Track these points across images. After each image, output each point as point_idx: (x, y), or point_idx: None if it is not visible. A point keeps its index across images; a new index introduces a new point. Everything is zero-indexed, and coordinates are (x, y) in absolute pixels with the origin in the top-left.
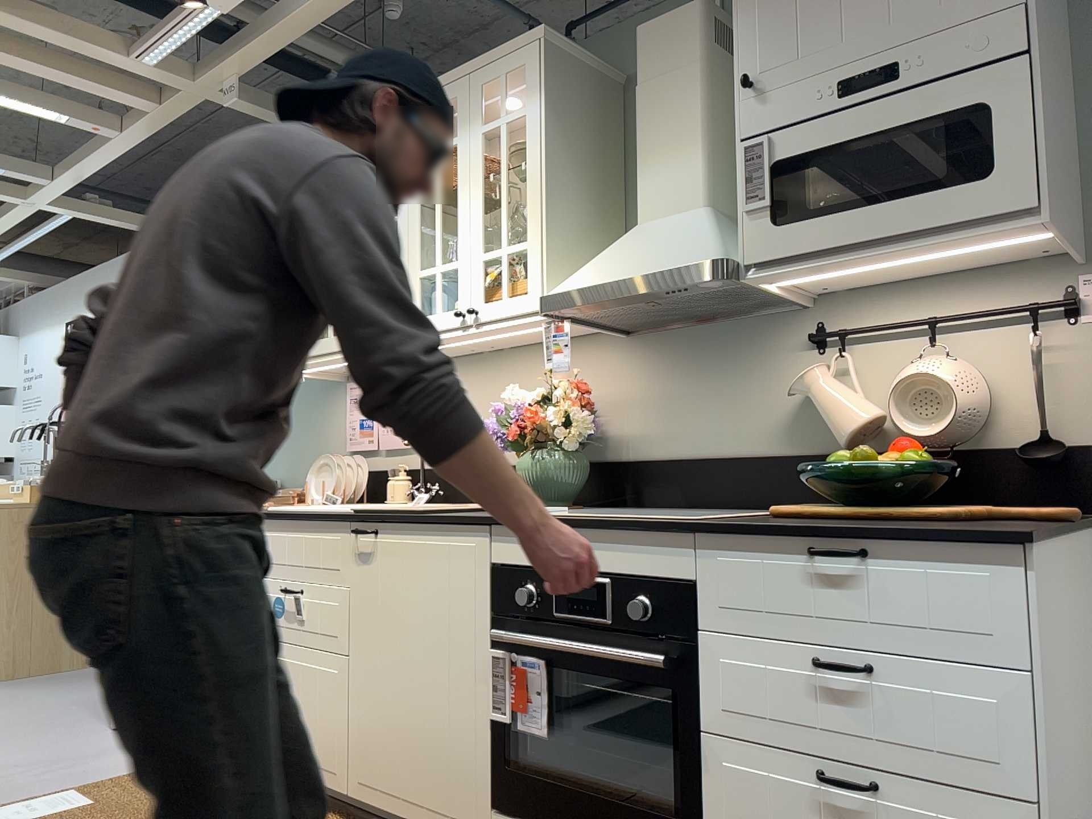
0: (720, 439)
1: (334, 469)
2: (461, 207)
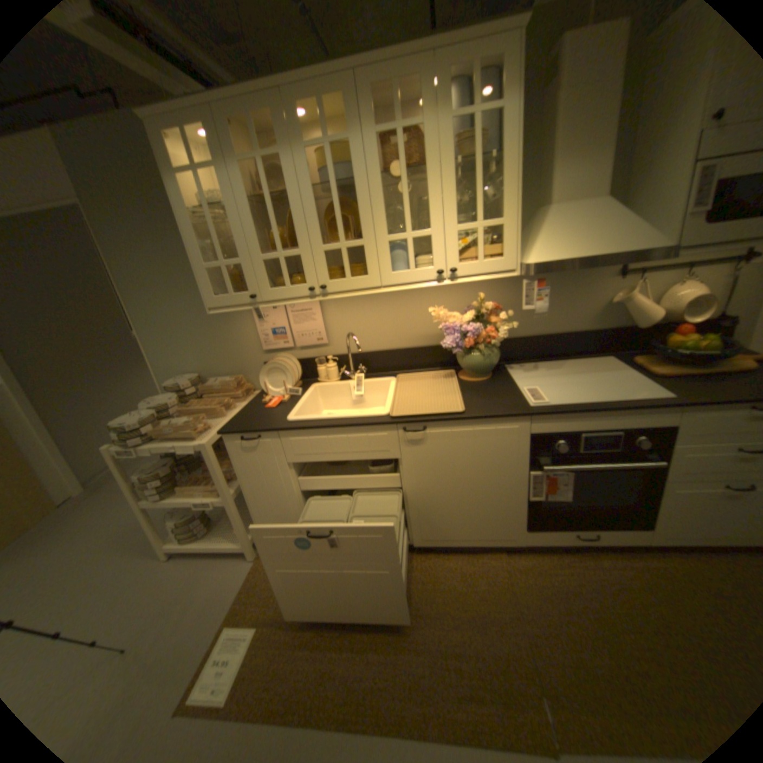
0: (560, 325)
1: (281, 370)
2: (433, 185)
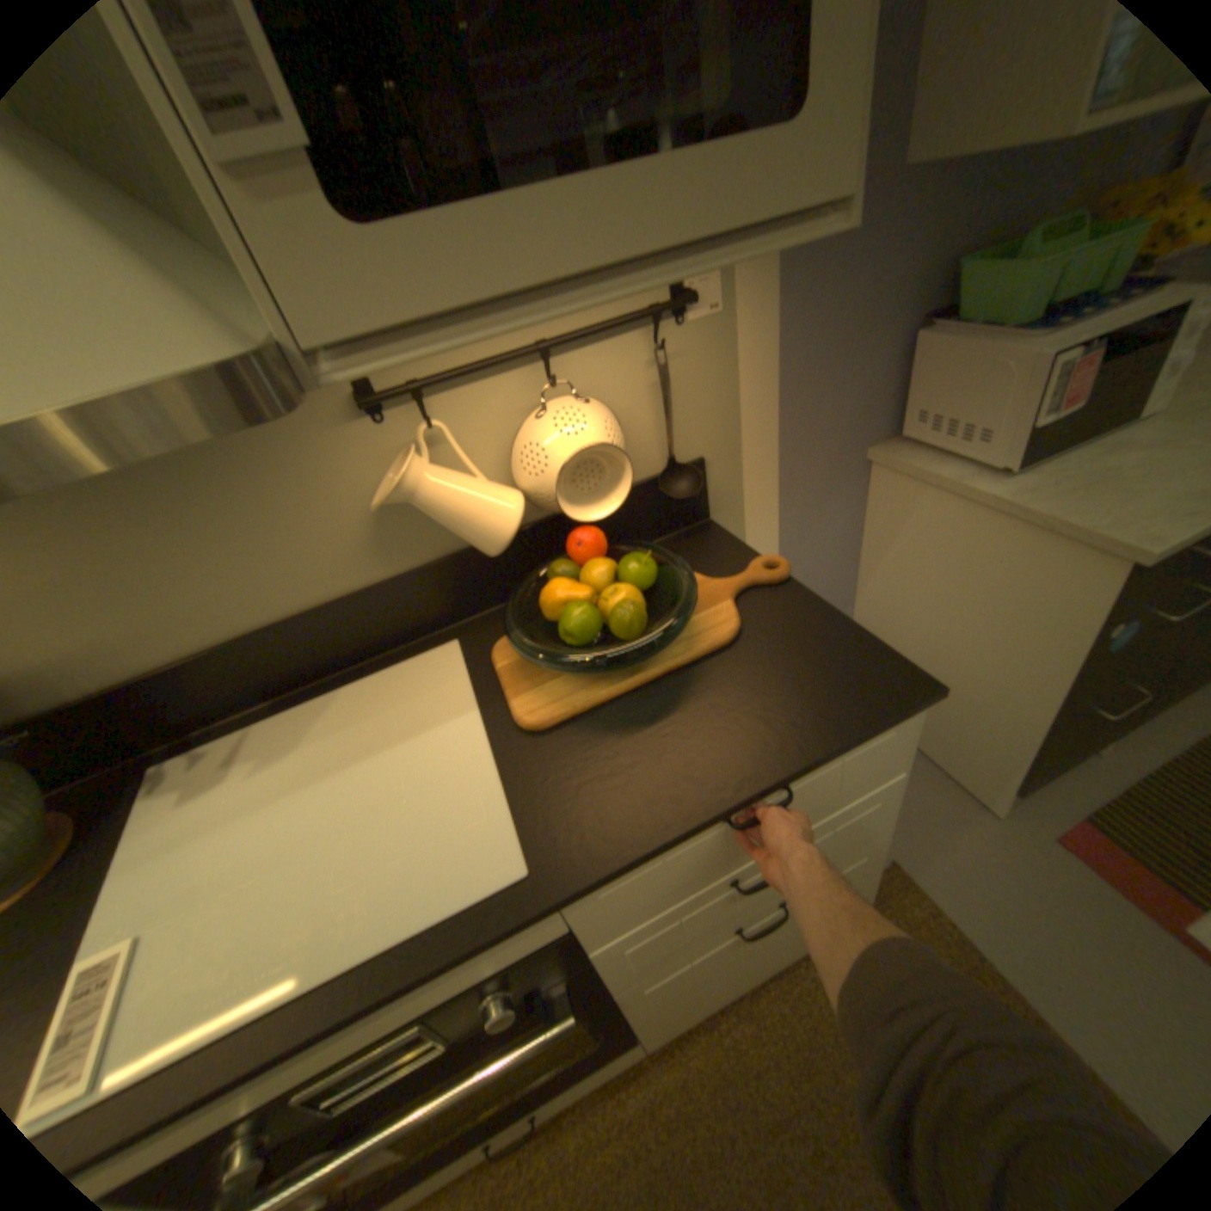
0: (265, 597)
1: None
2: None
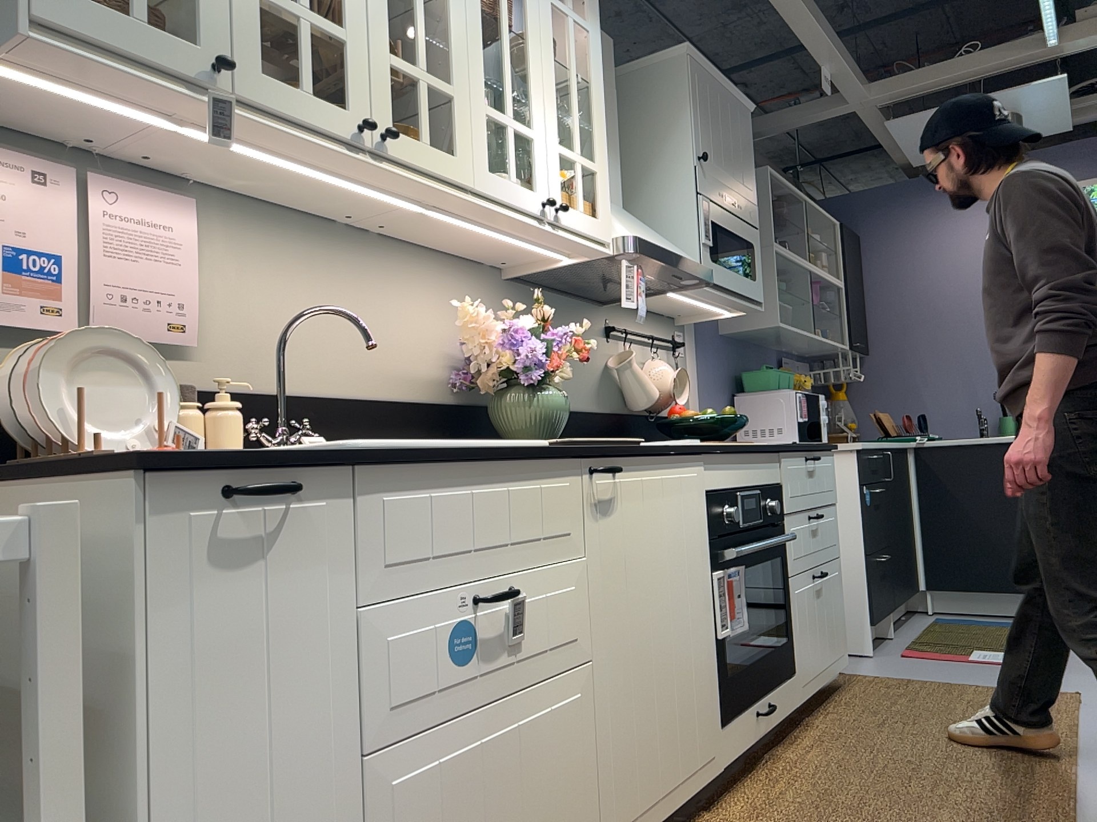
0: (568, 395)
1: (107, 367)
2: (535, 69)
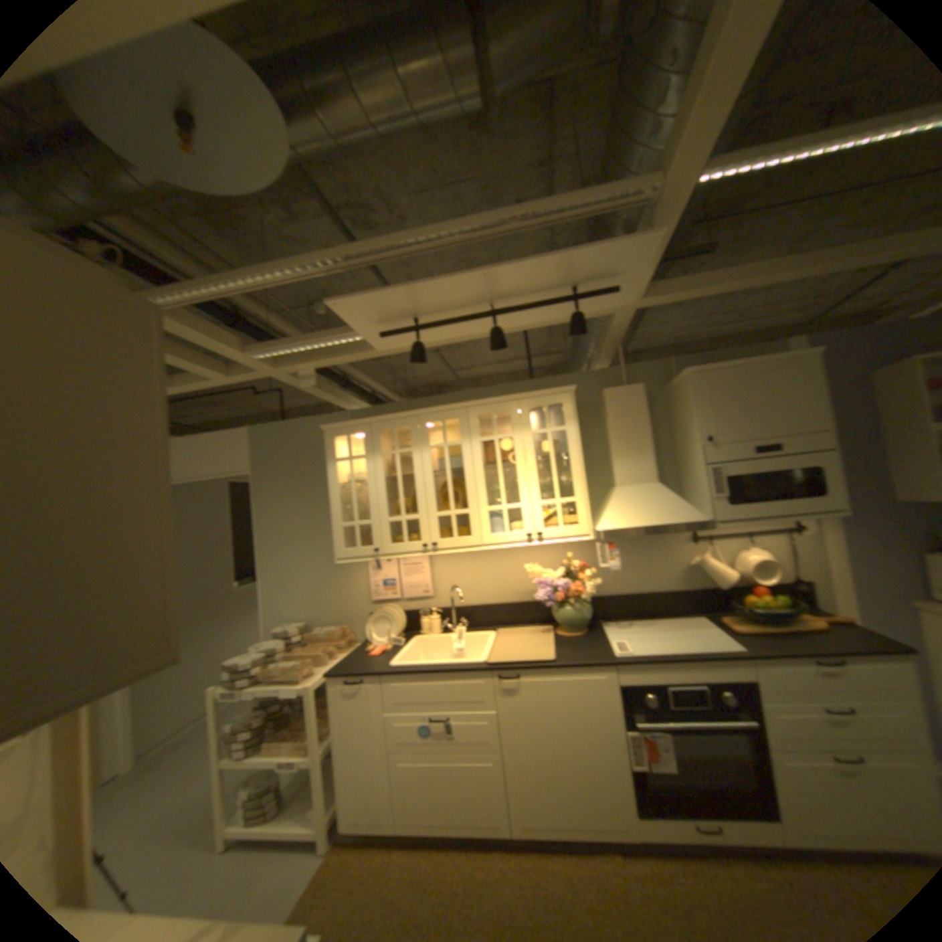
0: (649, 585)
1: (389, 619)
2: (522, 474)
